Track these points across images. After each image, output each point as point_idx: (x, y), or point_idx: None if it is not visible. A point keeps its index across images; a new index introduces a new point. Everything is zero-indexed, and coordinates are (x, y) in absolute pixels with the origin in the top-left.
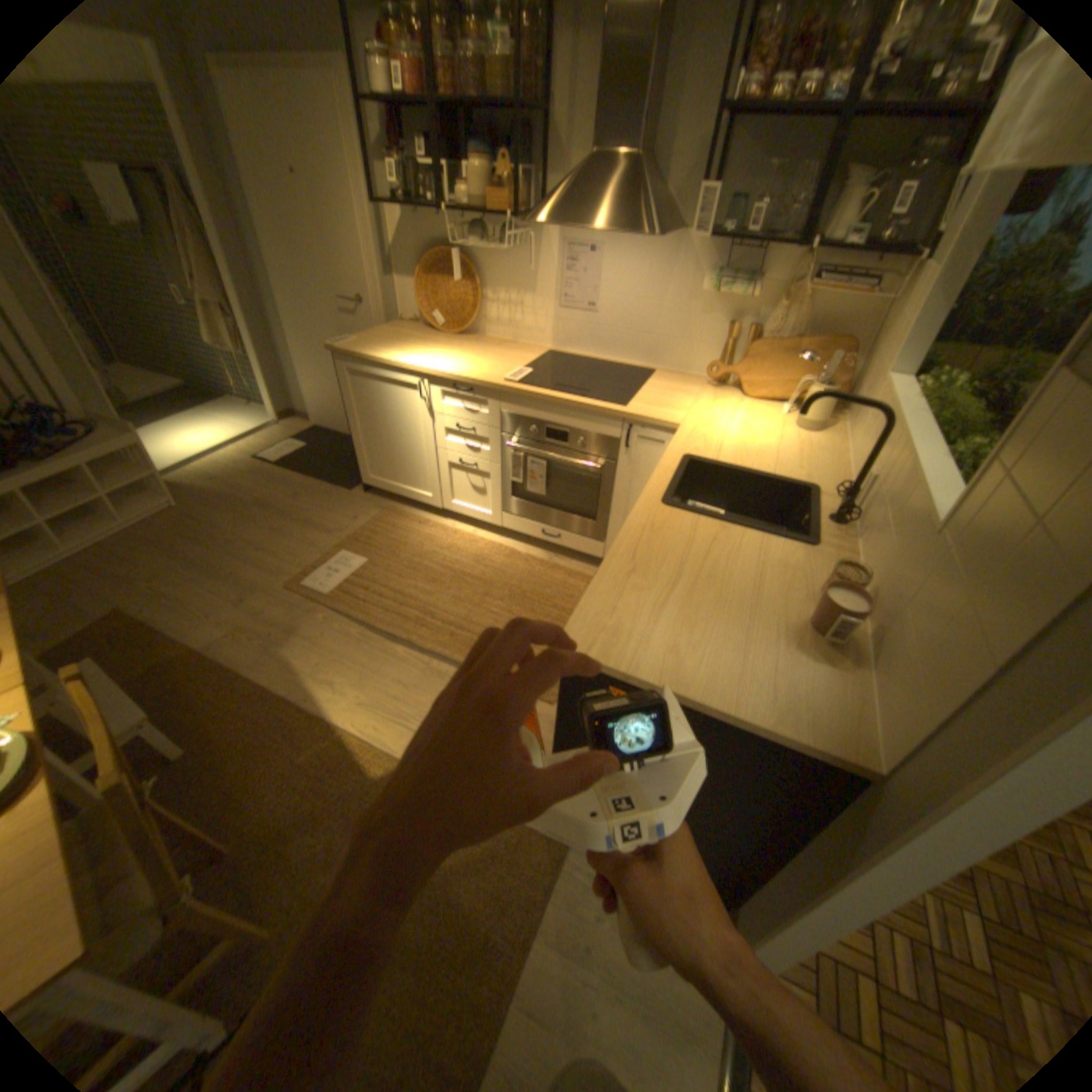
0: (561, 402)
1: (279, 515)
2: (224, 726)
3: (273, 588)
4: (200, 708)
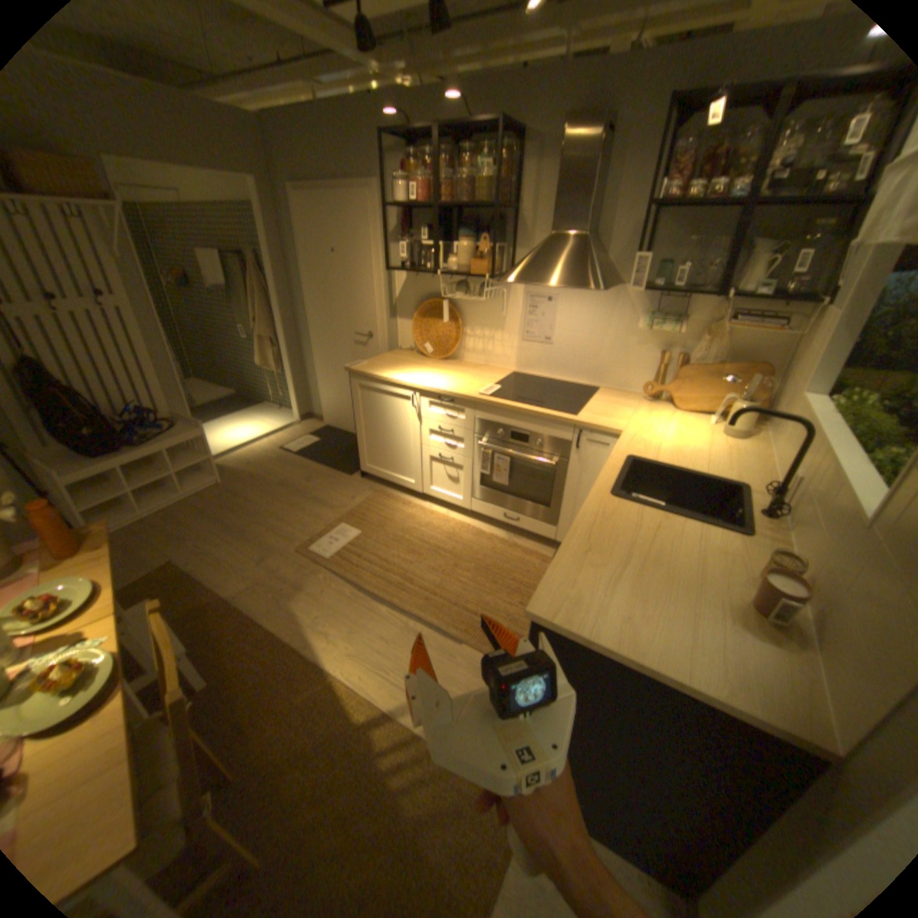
0: (523, 412)
1: (295, 493)
2: (239, 666)
3: (287, 551)
4: (222, 648)
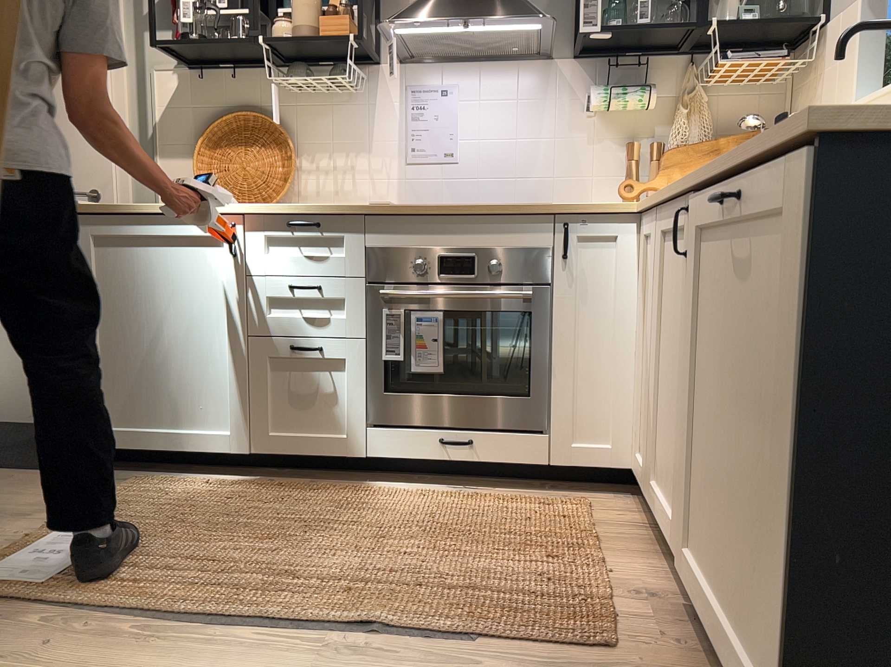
0: (464, 210)
1: None
2: None
3: None
4: None
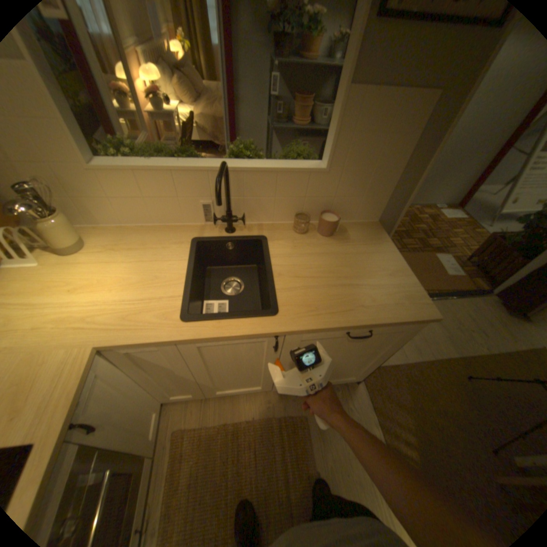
0: None
1: None
2: None
3: None
4: None
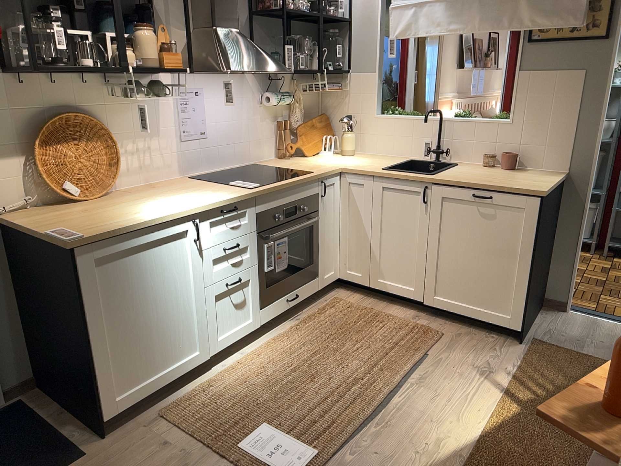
0: (294, 183)
1: None
2: None
3: None
4: None
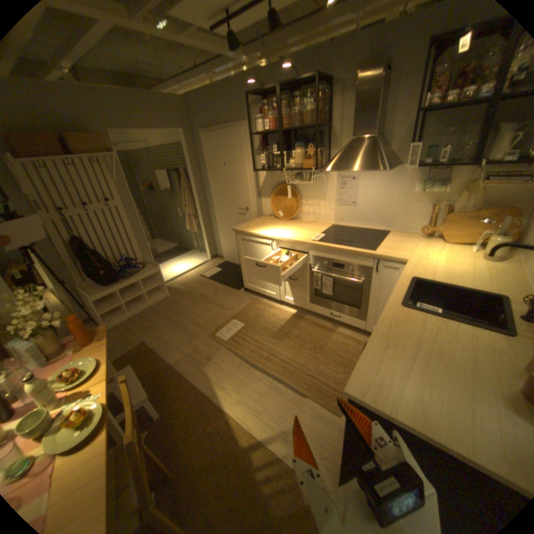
0: (340, 250)
1: (208, 301)
2: (177, 405)
3: (203, 336)
4: (168, 394)
